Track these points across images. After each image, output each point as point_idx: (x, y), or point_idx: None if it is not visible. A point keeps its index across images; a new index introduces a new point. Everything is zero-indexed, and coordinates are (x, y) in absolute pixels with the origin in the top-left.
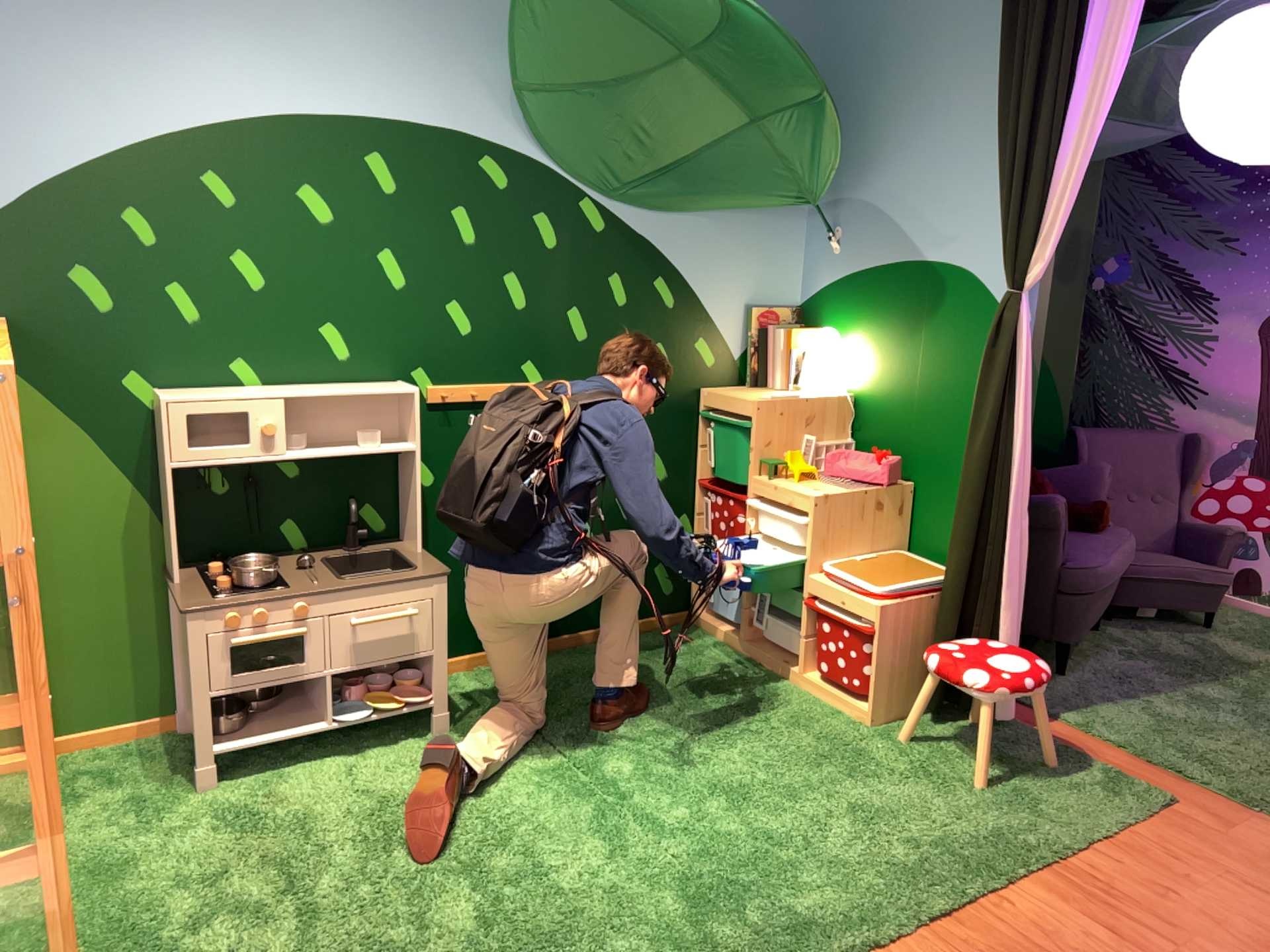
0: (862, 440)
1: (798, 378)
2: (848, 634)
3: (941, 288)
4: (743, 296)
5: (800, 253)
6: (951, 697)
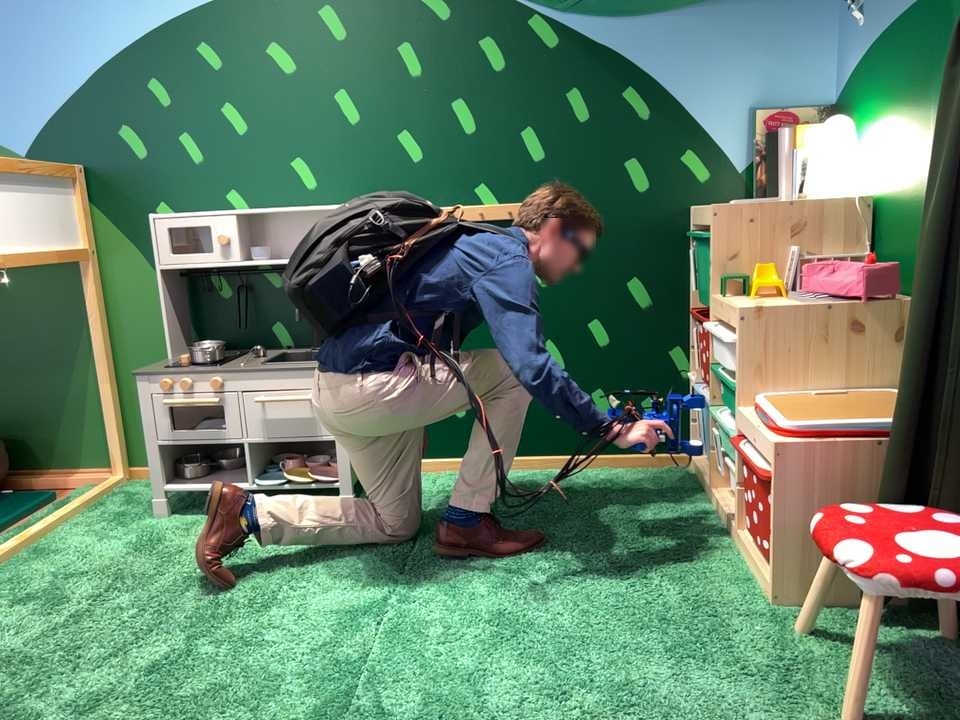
0: (878, 250)
1: (801, 181)
2: (755, 485)
3: (950, 4)
4: (742, 95)
5: (826, 32)
6: (917, 602)
